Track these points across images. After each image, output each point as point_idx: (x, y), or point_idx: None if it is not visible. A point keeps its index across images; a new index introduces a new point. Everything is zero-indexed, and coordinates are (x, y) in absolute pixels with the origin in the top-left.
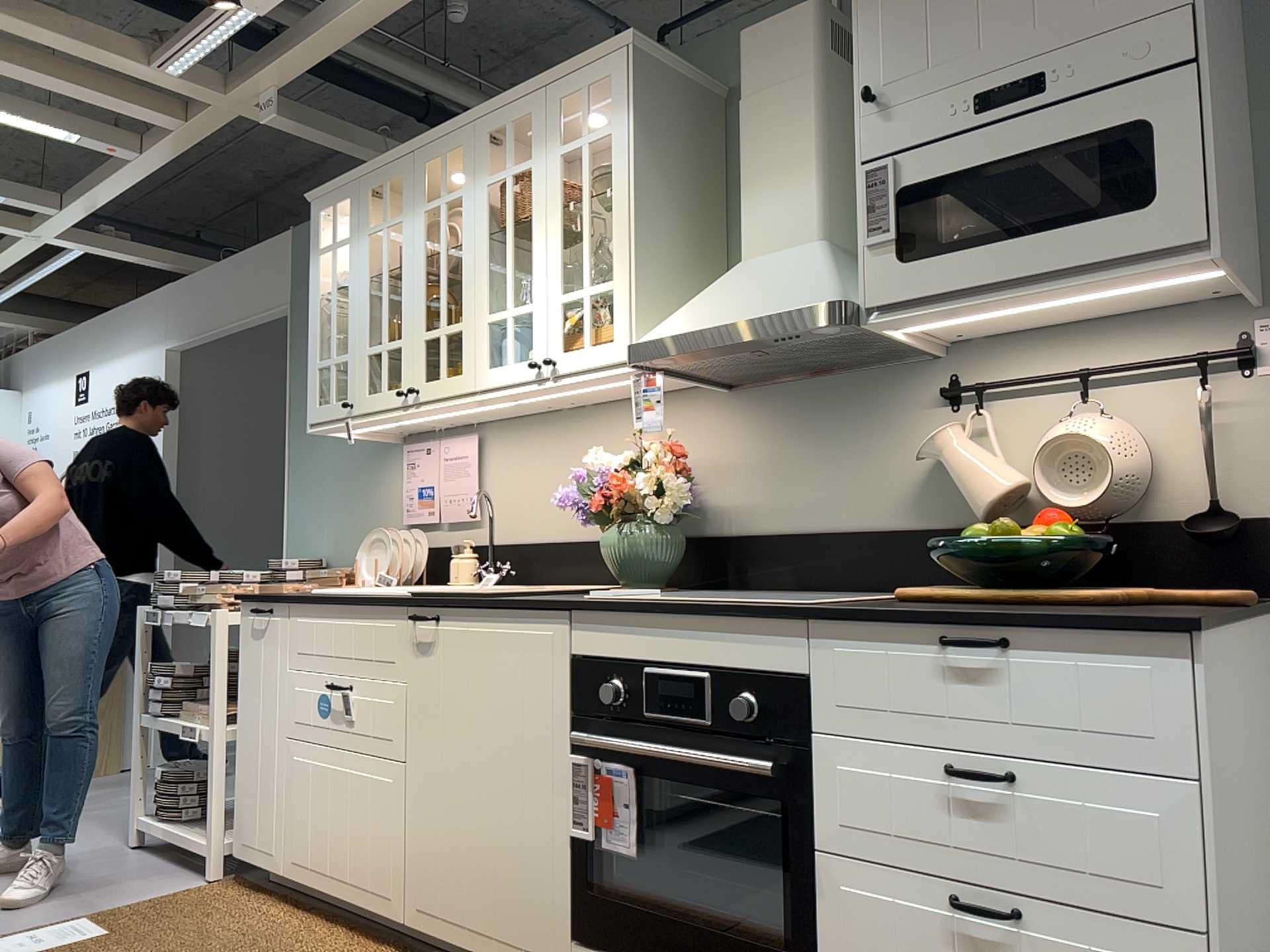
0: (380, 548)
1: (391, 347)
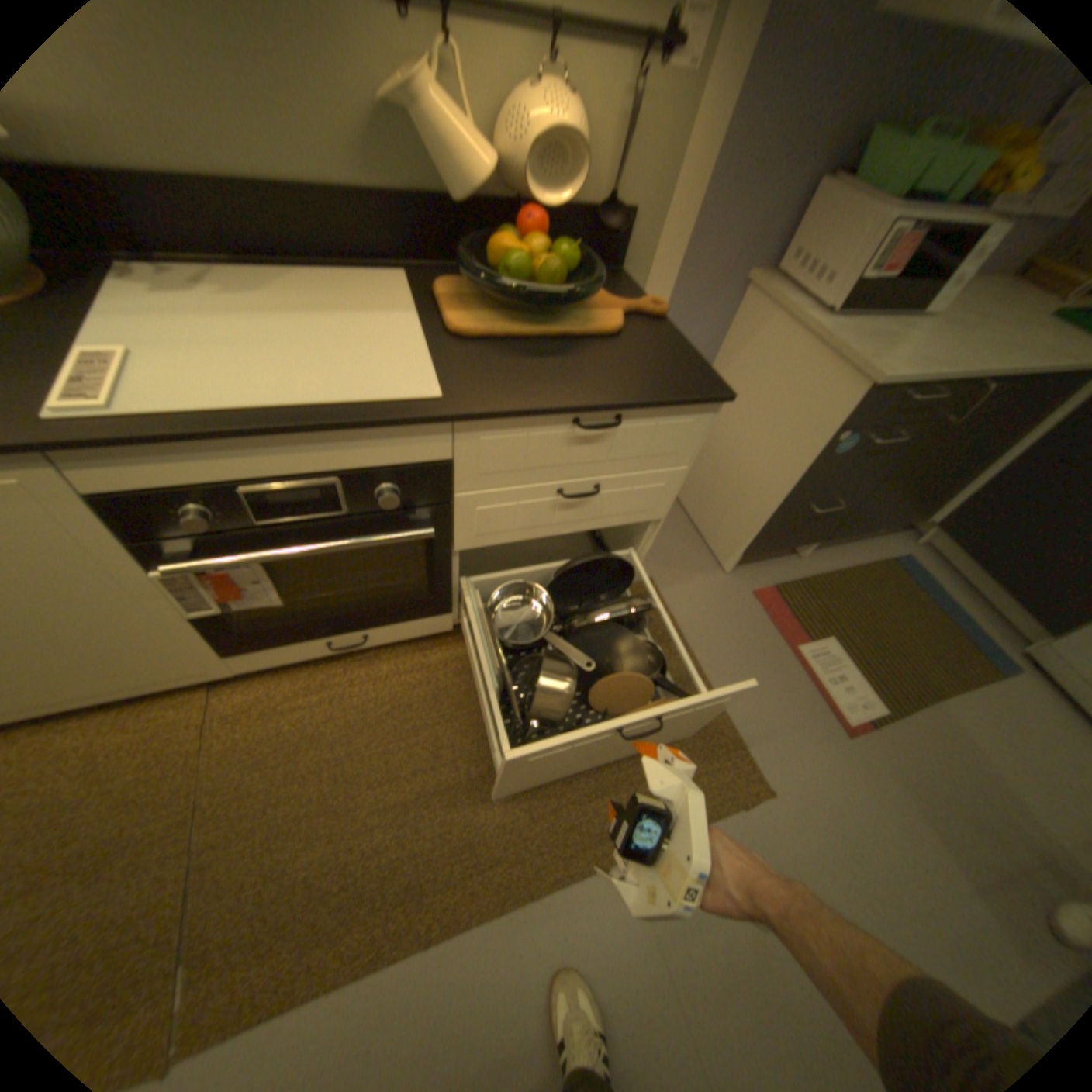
0: None
1: None
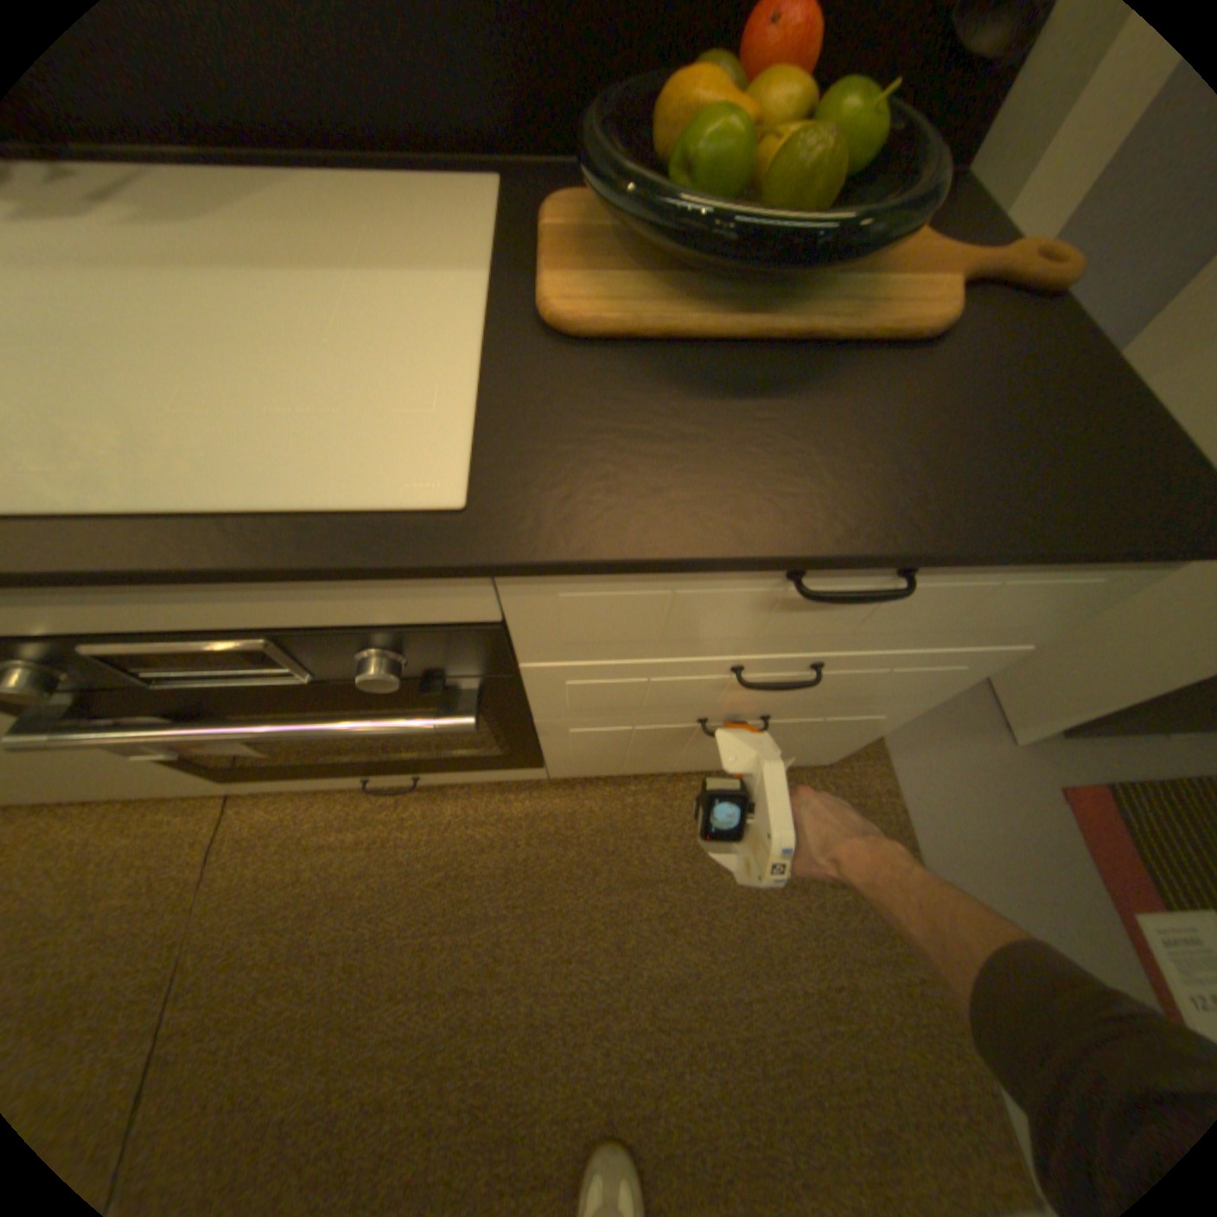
0: None
1: None
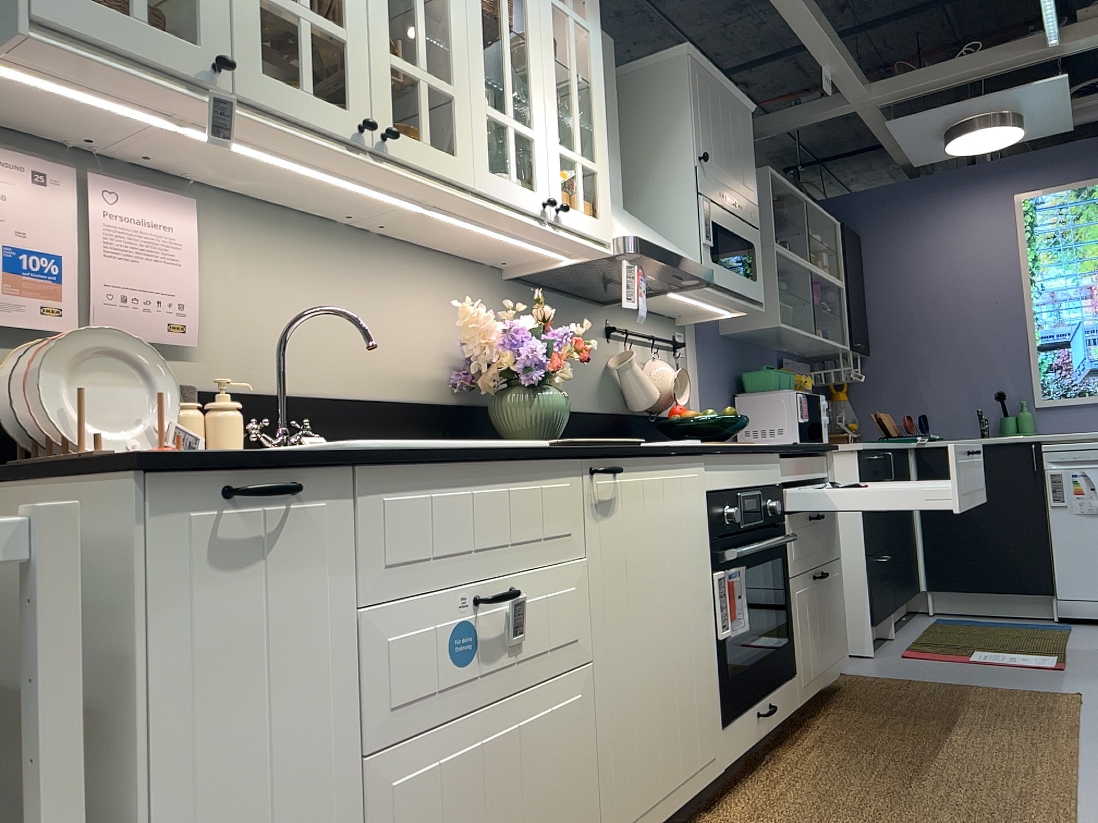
0: (85, 371)
1: (322, 27)
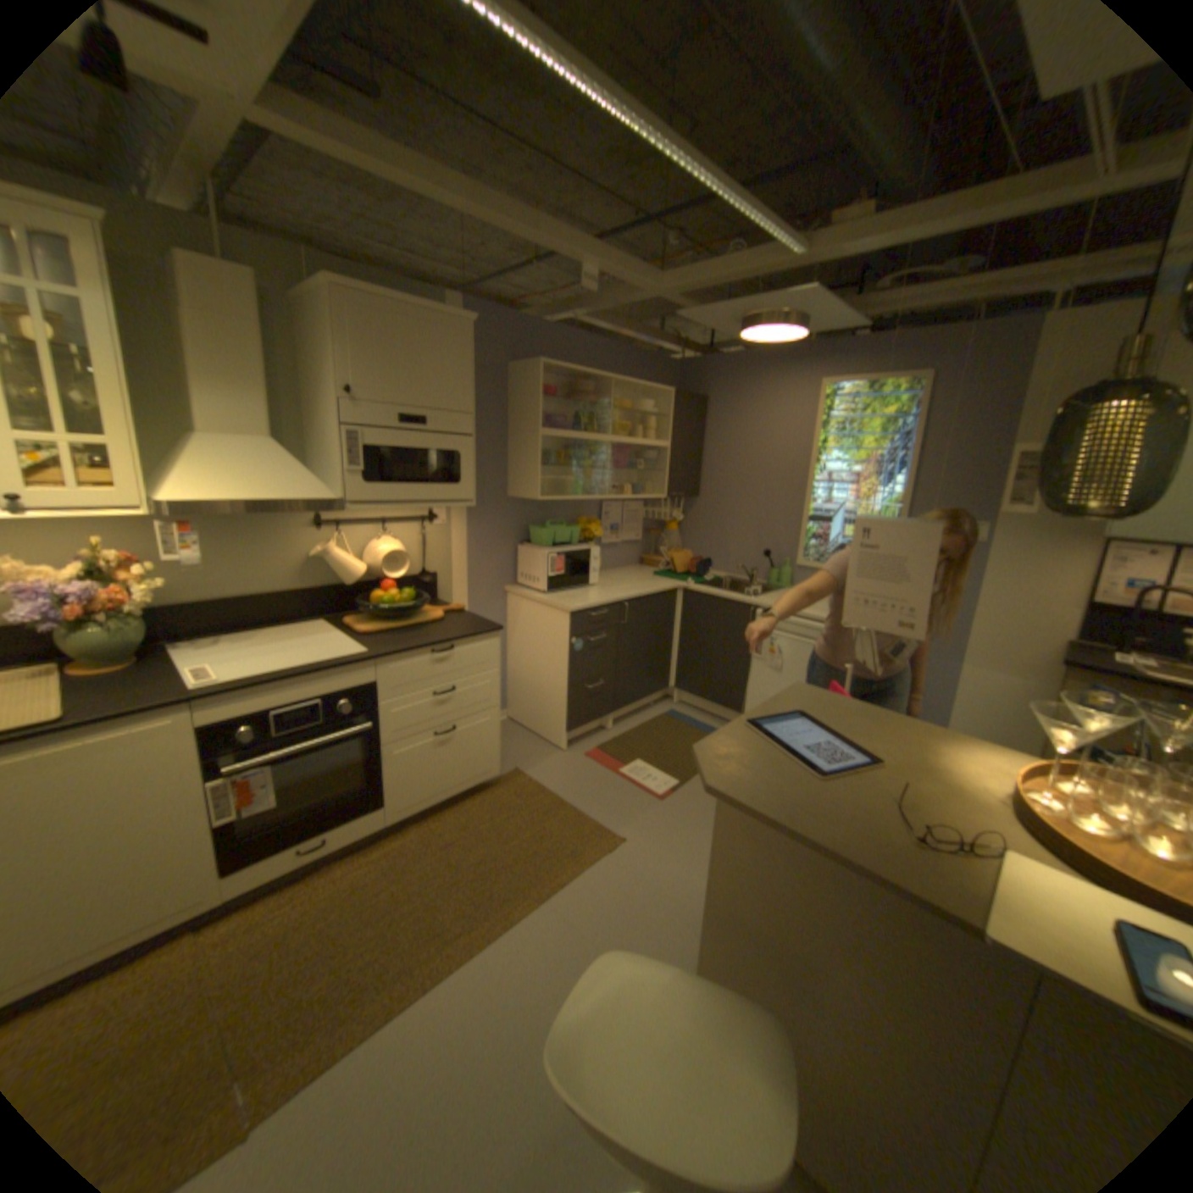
0: None
1: None
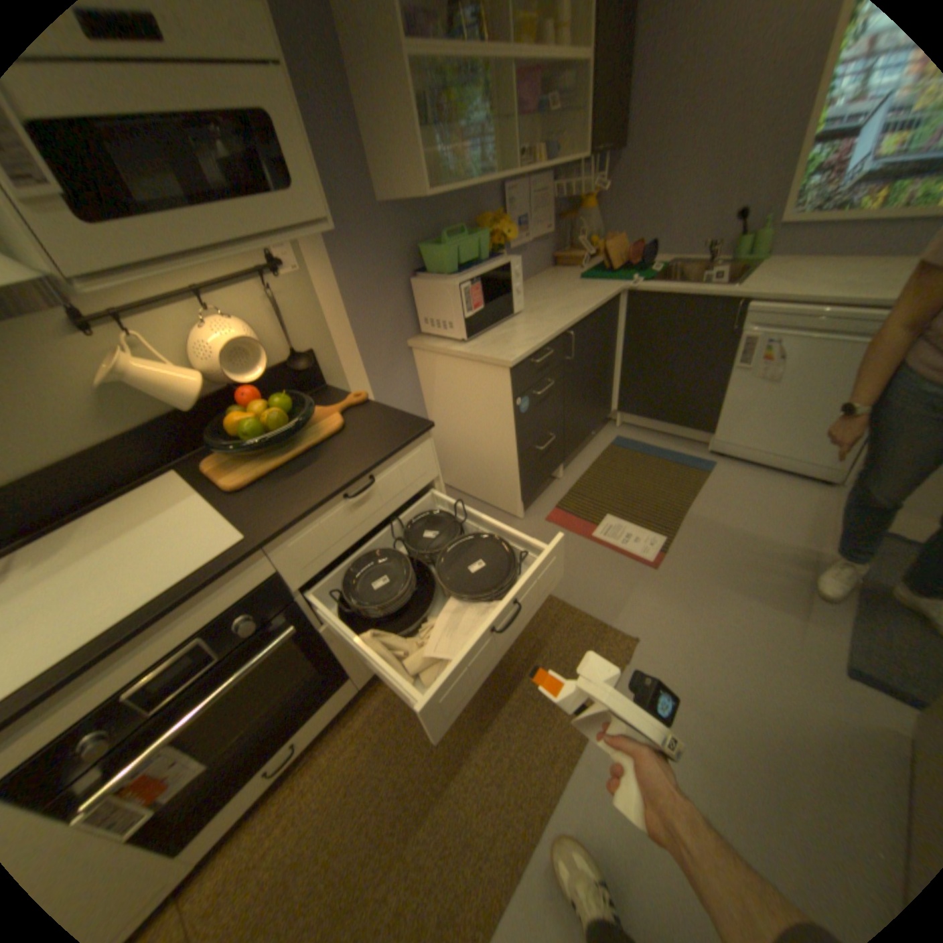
0: None
1: None
